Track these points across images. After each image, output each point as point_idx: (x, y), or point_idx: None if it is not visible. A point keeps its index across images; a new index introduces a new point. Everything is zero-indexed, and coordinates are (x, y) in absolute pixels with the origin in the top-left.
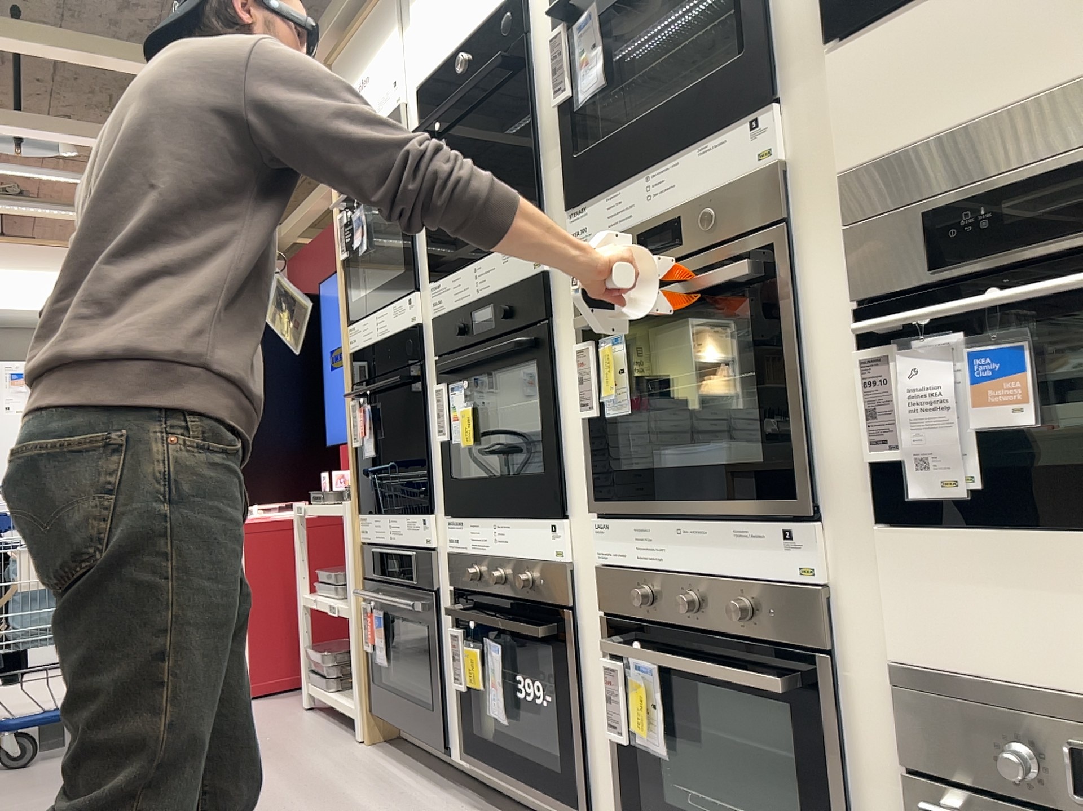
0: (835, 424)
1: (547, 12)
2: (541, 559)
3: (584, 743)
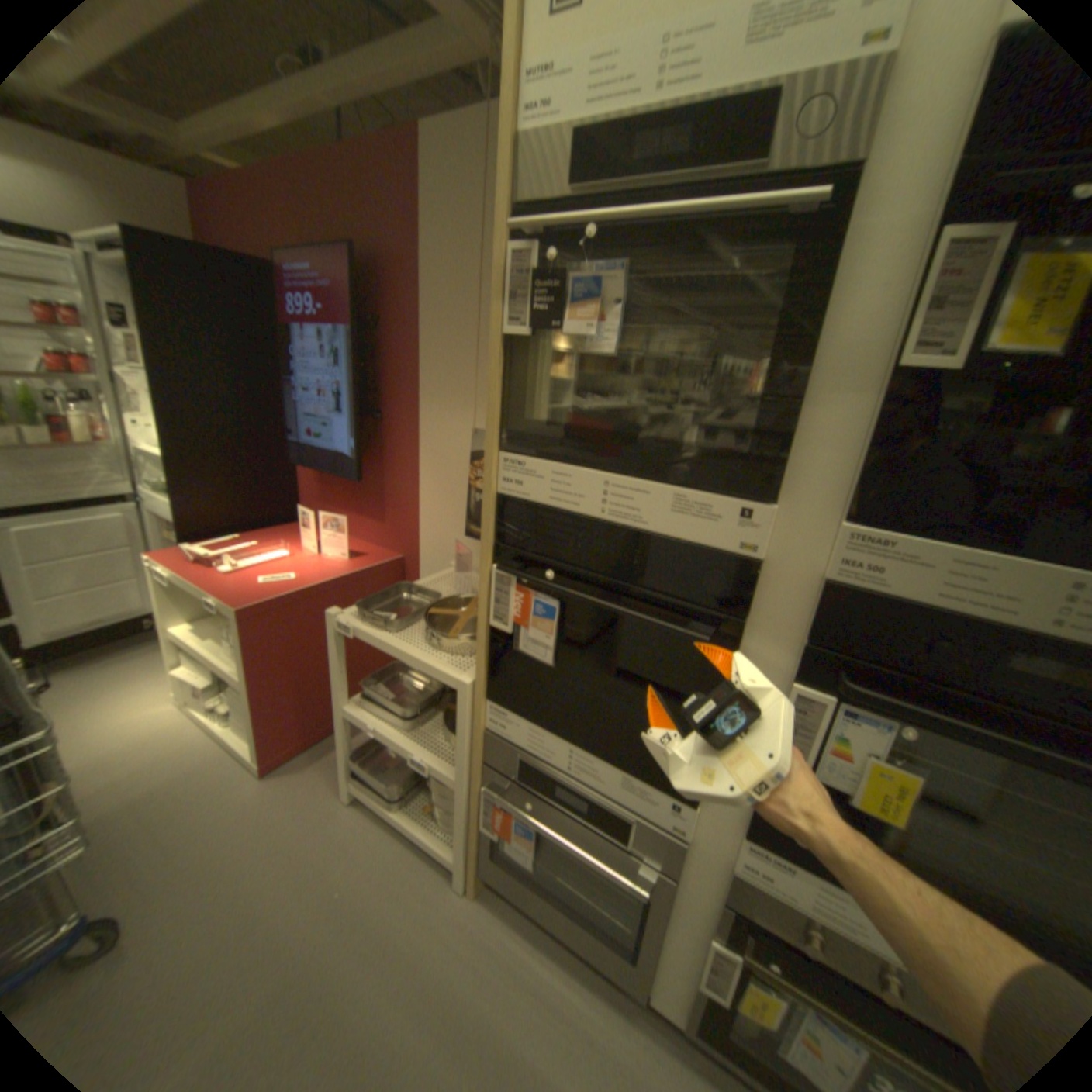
0: None
1: None
2: None
3: None
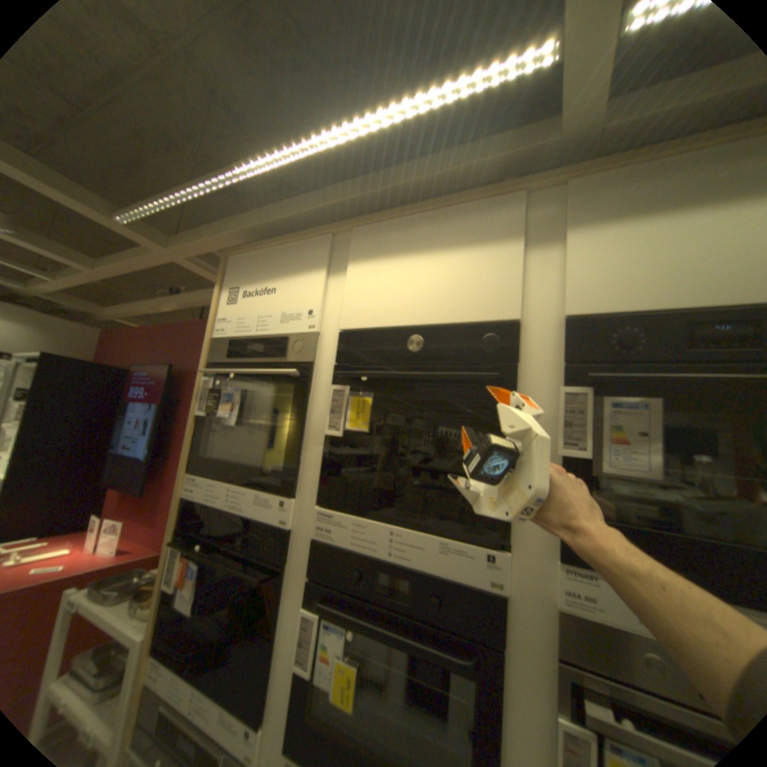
0: None
1: (592, 373)
2: None
3: None
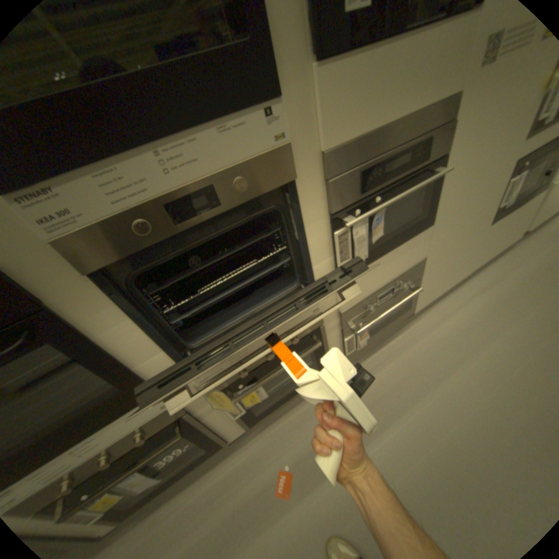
0: (318, 261)
1: None
2: (144, 420)
3: (210, 435)
